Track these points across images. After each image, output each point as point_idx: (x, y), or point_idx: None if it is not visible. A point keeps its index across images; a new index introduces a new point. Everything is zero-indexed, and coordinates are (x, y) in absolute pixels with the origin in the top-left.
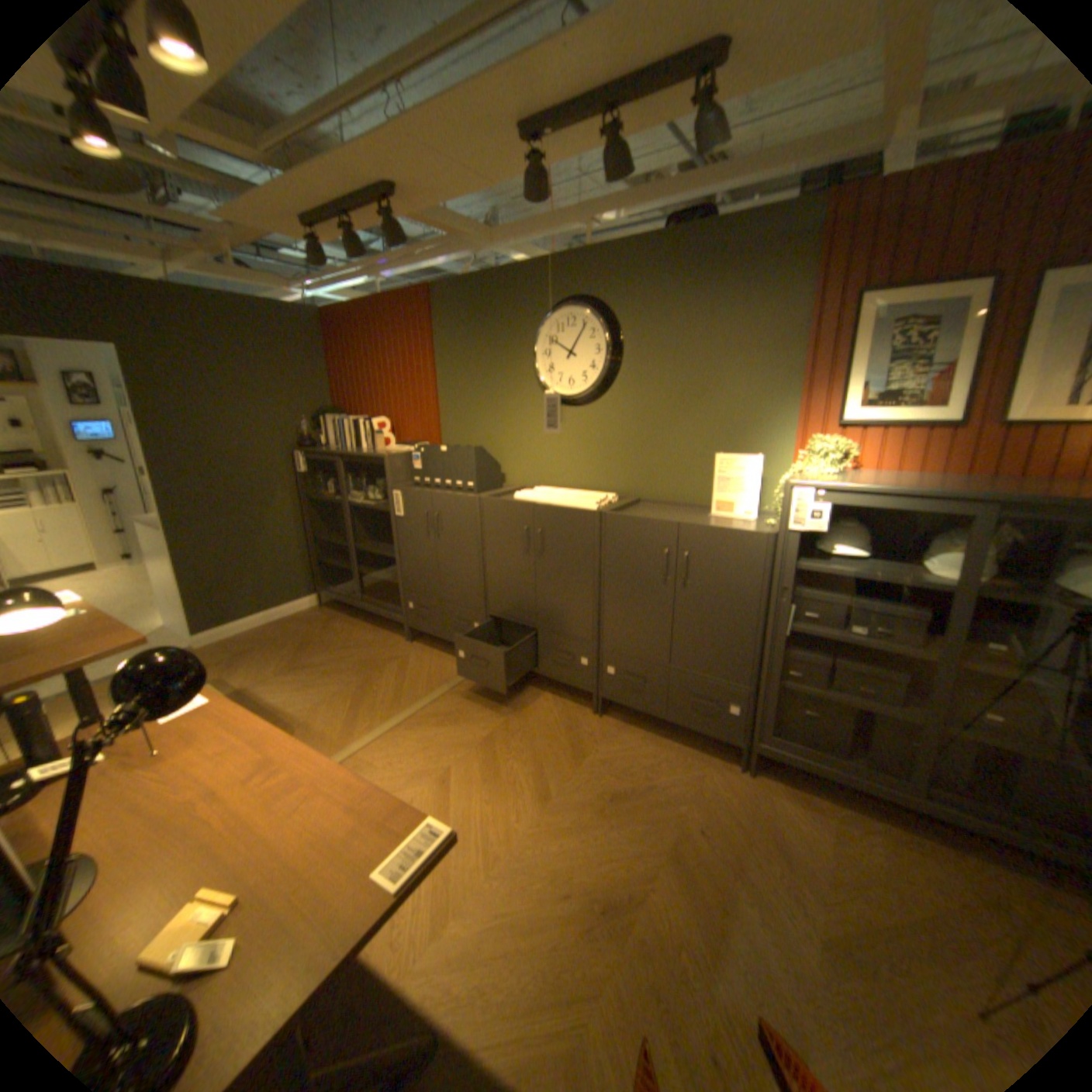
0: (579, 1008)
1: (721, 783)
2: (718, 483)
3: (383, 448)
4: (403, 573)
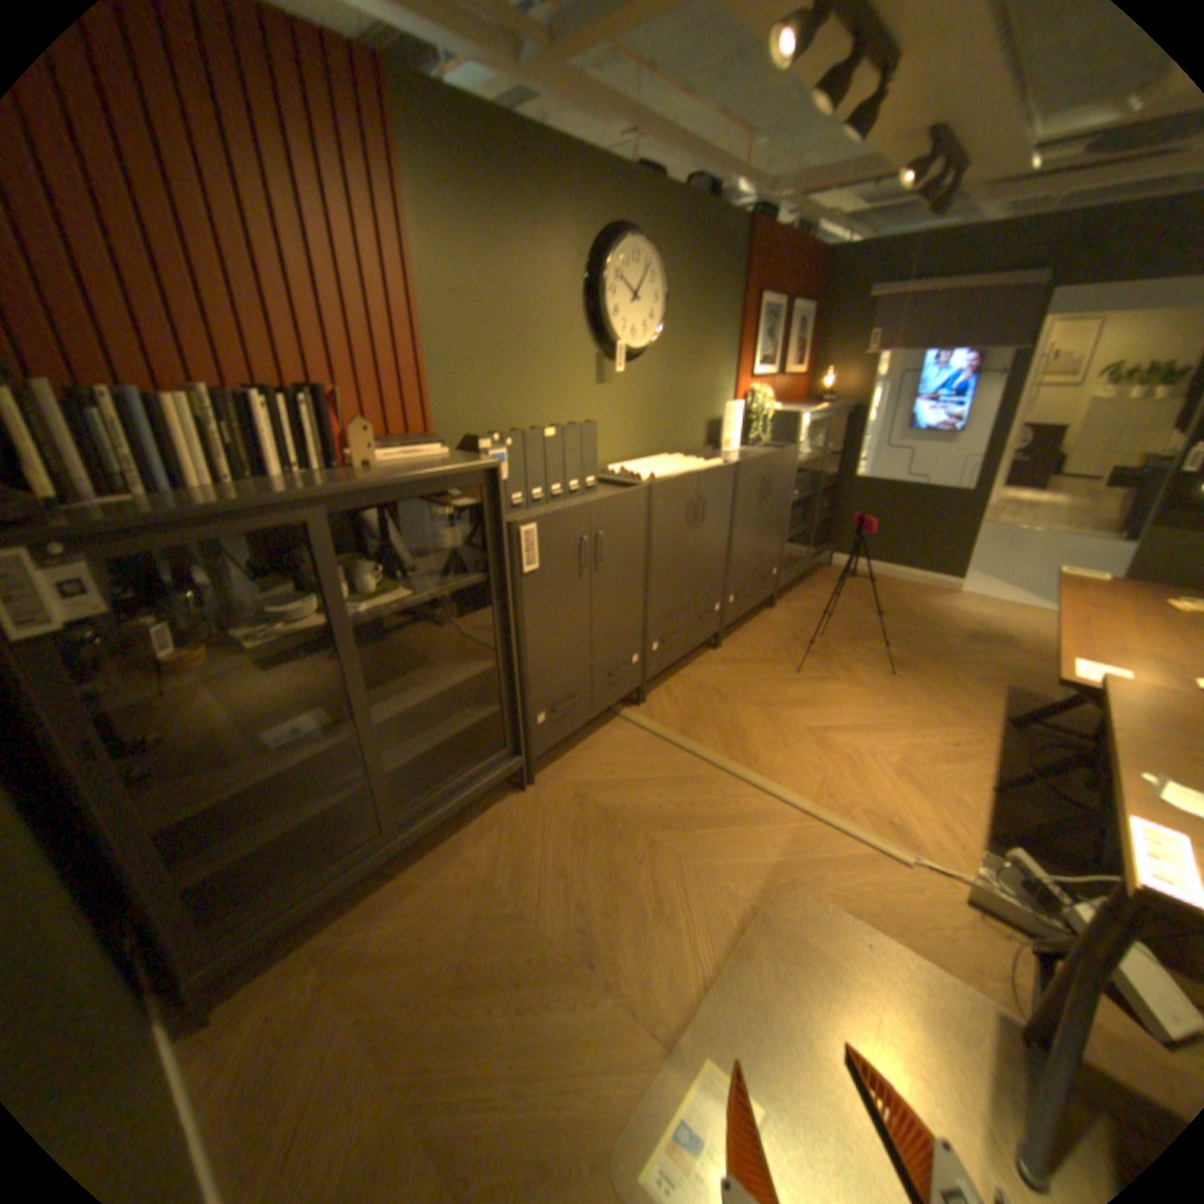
0: (956, 678)
1: (782, 618)
2: (727, 426)
3: (377, 458)
4: (529, 674)
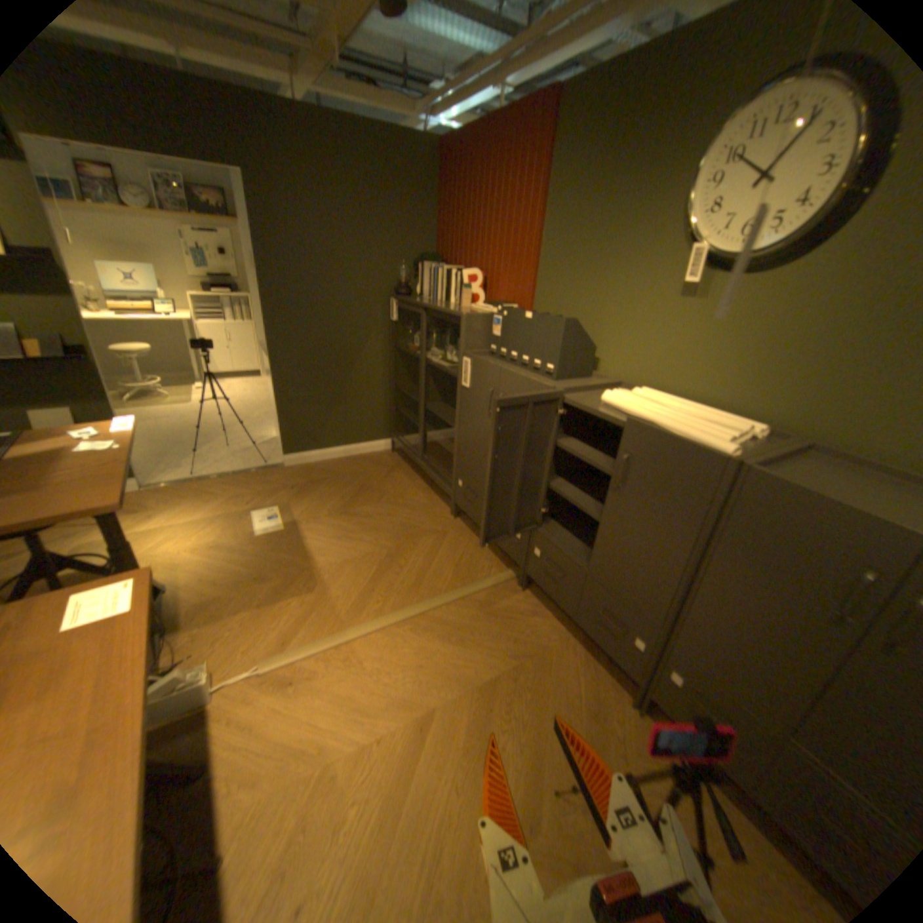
0: None
1: None
2: None
3: (468, 304)
4: (459, 447)
